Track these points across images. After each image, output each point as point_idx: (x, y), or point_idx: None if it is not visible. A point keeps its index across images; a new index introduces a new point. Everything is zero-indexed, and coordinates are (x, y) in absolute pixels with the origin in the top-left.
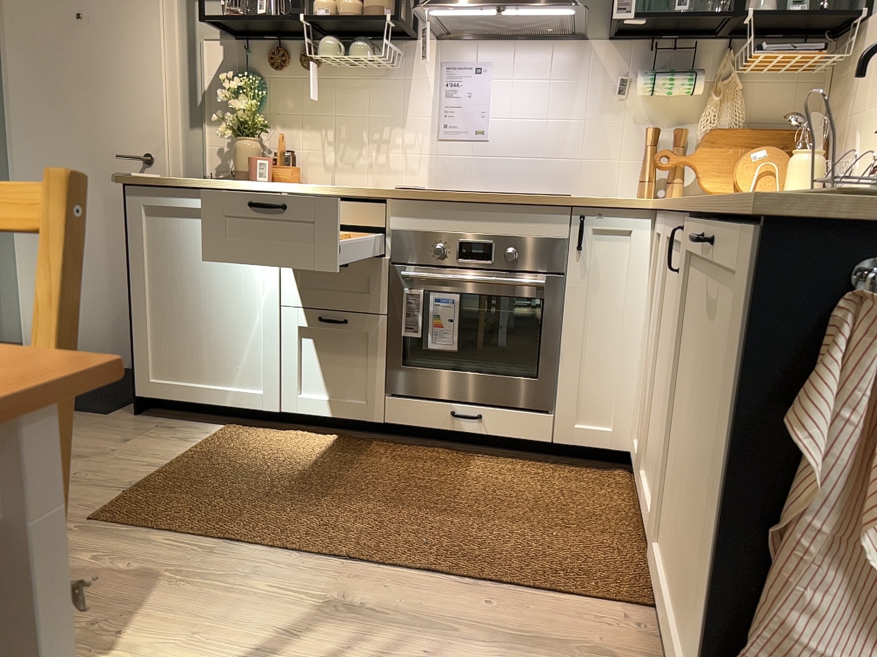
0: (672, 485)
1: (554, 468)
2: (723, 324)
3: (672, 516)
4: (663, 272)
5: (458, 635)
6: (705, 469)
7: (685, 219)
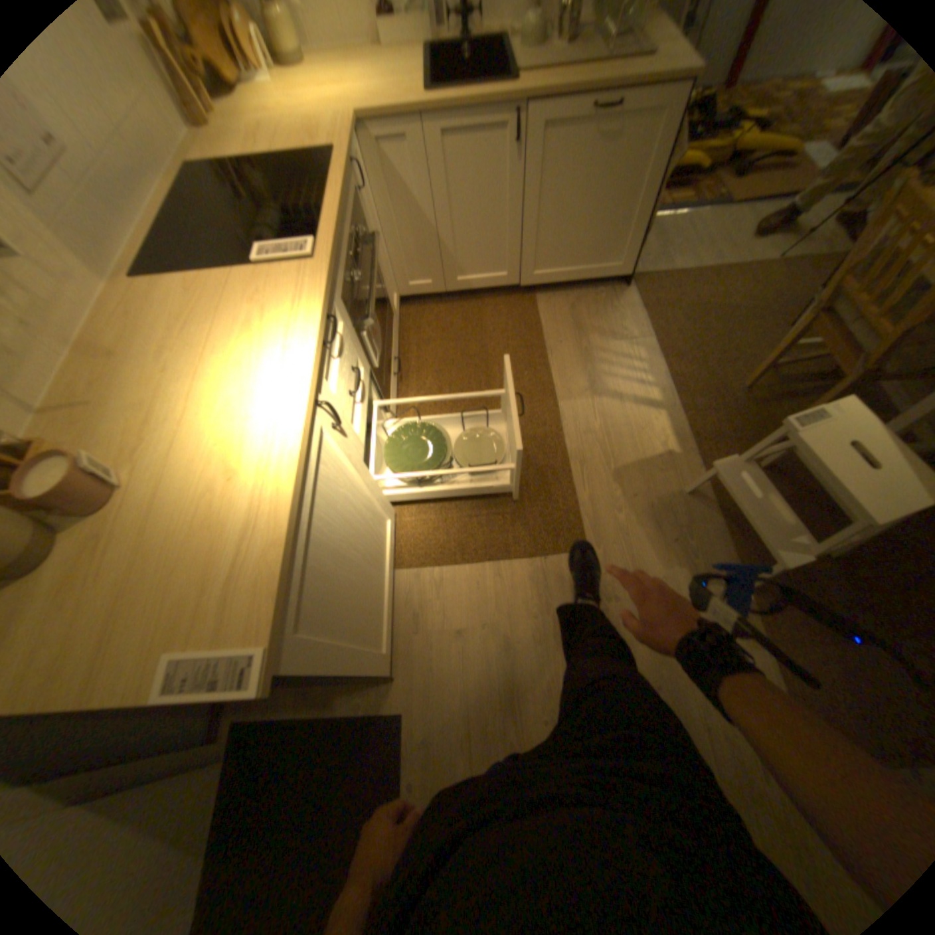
0: (552, 237)
1: (403, 342)
2: (632, 132)
3: (560, 245)
4: (441, 155)
5: (587, 347)
6: (616, 198)
7: (534, 98)
